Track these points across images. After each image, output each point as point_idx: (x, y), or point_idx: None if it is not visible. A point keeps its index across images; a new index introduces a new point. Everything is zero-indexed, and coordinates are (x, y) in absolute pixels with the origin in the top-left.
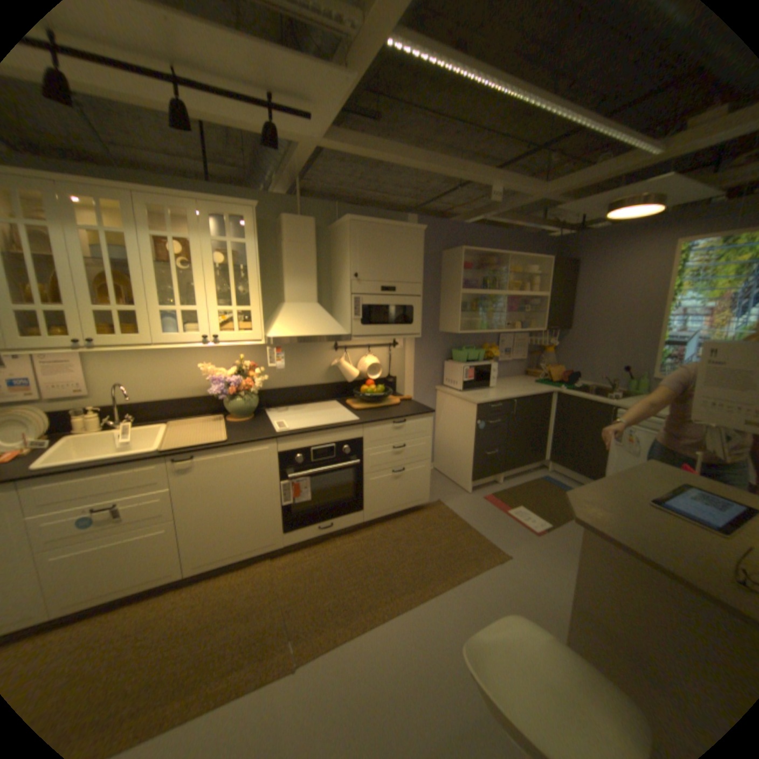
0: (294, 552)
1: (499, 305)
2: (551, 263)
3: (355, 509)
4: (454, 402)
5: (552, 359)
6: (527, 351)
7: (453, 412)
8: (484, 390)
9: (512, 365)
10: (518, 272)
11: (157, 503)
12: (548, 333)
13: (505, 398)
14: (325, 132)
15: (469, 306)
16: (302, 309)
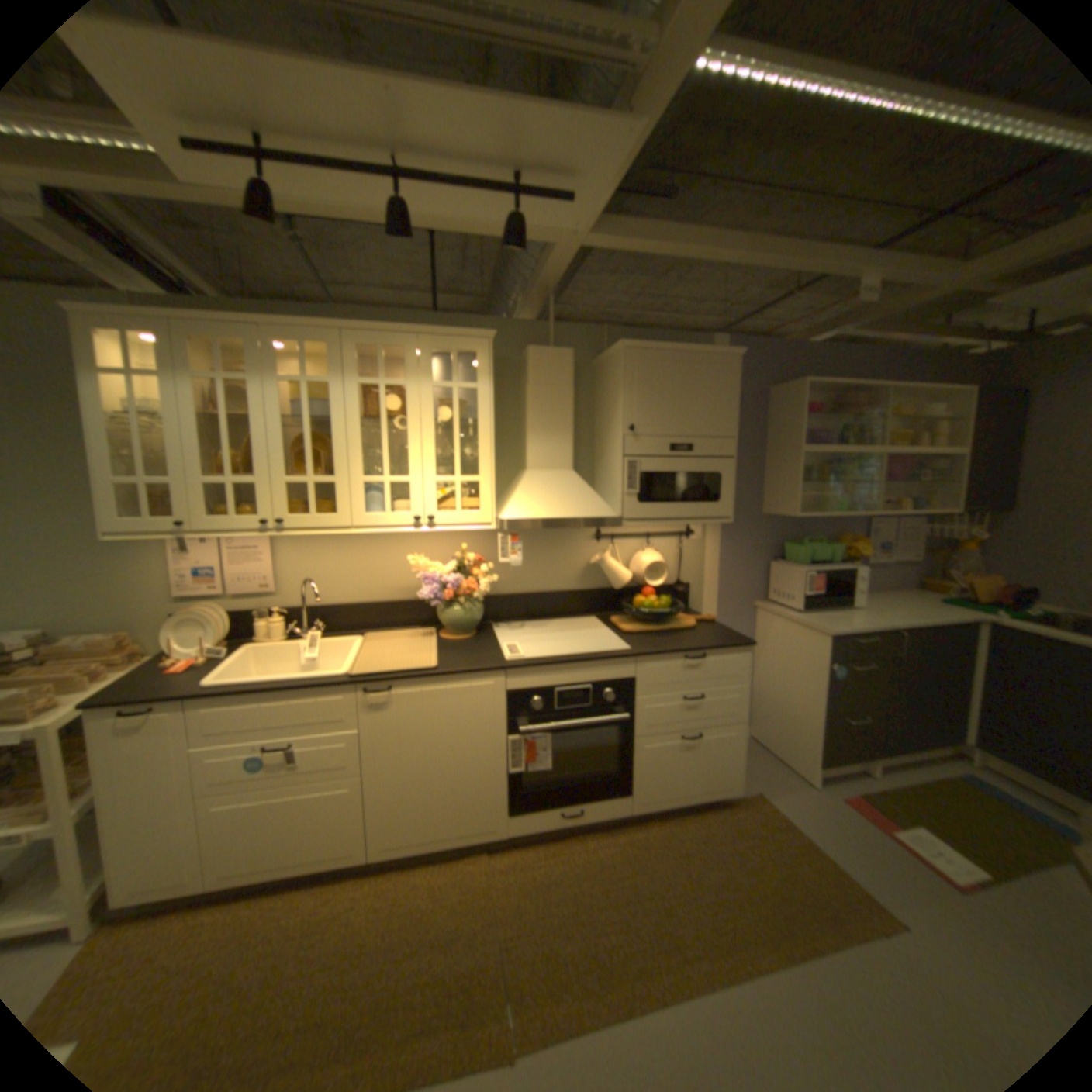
0: (523, 848)
1: (870, 471)
2: (970, 398)
3: (619, 793)
4: (788, 630)
5: (974, 563)
6: (924, 549)
7: (787, 646)
8: (843, 613)
9: (893, 570)
10: (906, 416)
11: (340, 749)
12: (965, 517)
13: (885, 628)
14: (593, 223)
15: (814, 473)
16: (549, 480)
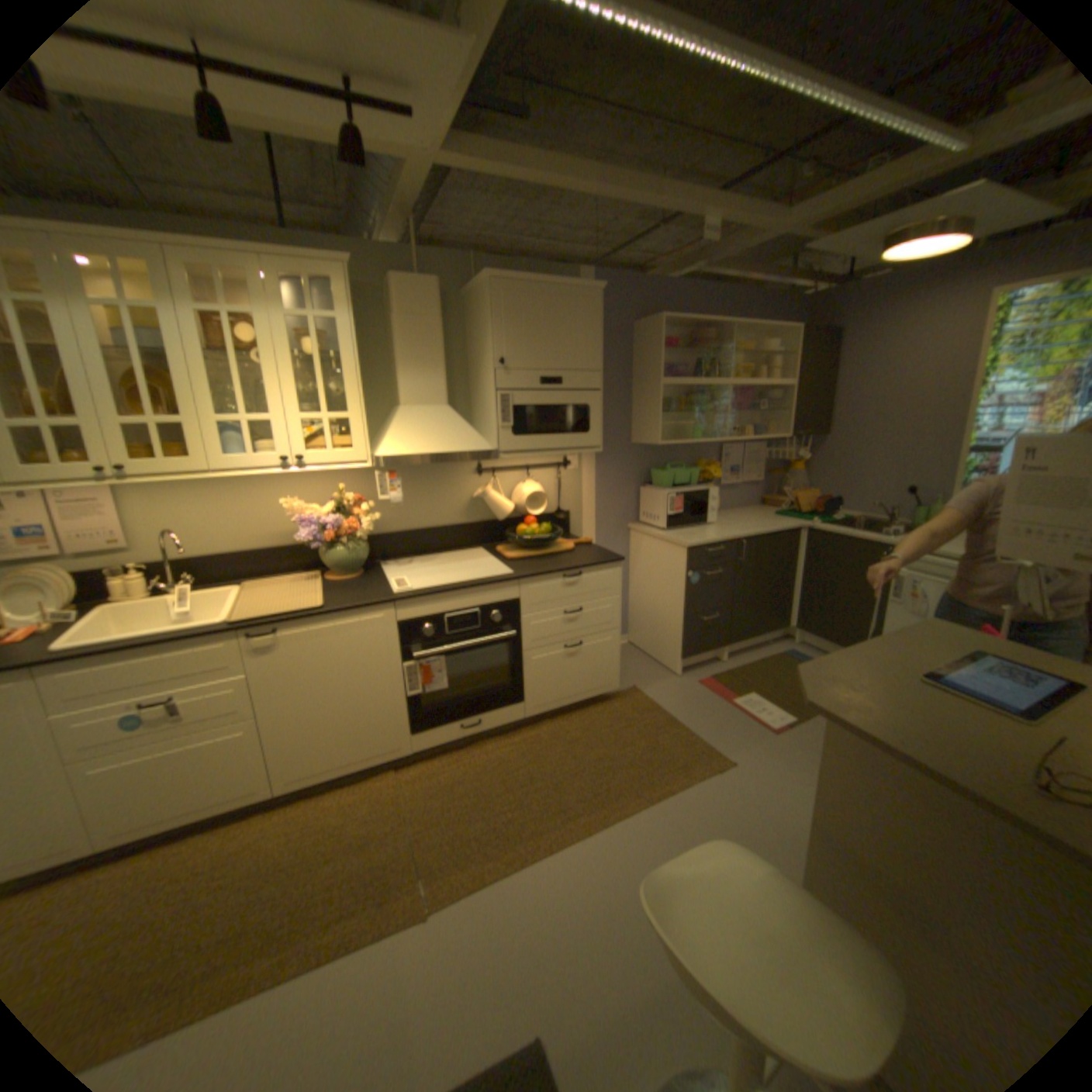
0: (428, 761)
1: (720, 401)
2: (798, 334)
3: (512, 701)
4: (655, 547)
5: (802, 480)
6: (764, 470)
7: (654, 561)
8: (699, 528)
9: (741, 490)
10: (749, 351)
11: (229, 696)
12: (796, 441)
13: (729, 538)
14: (443, 140)
15: (675, 404)
16: (425, 415)
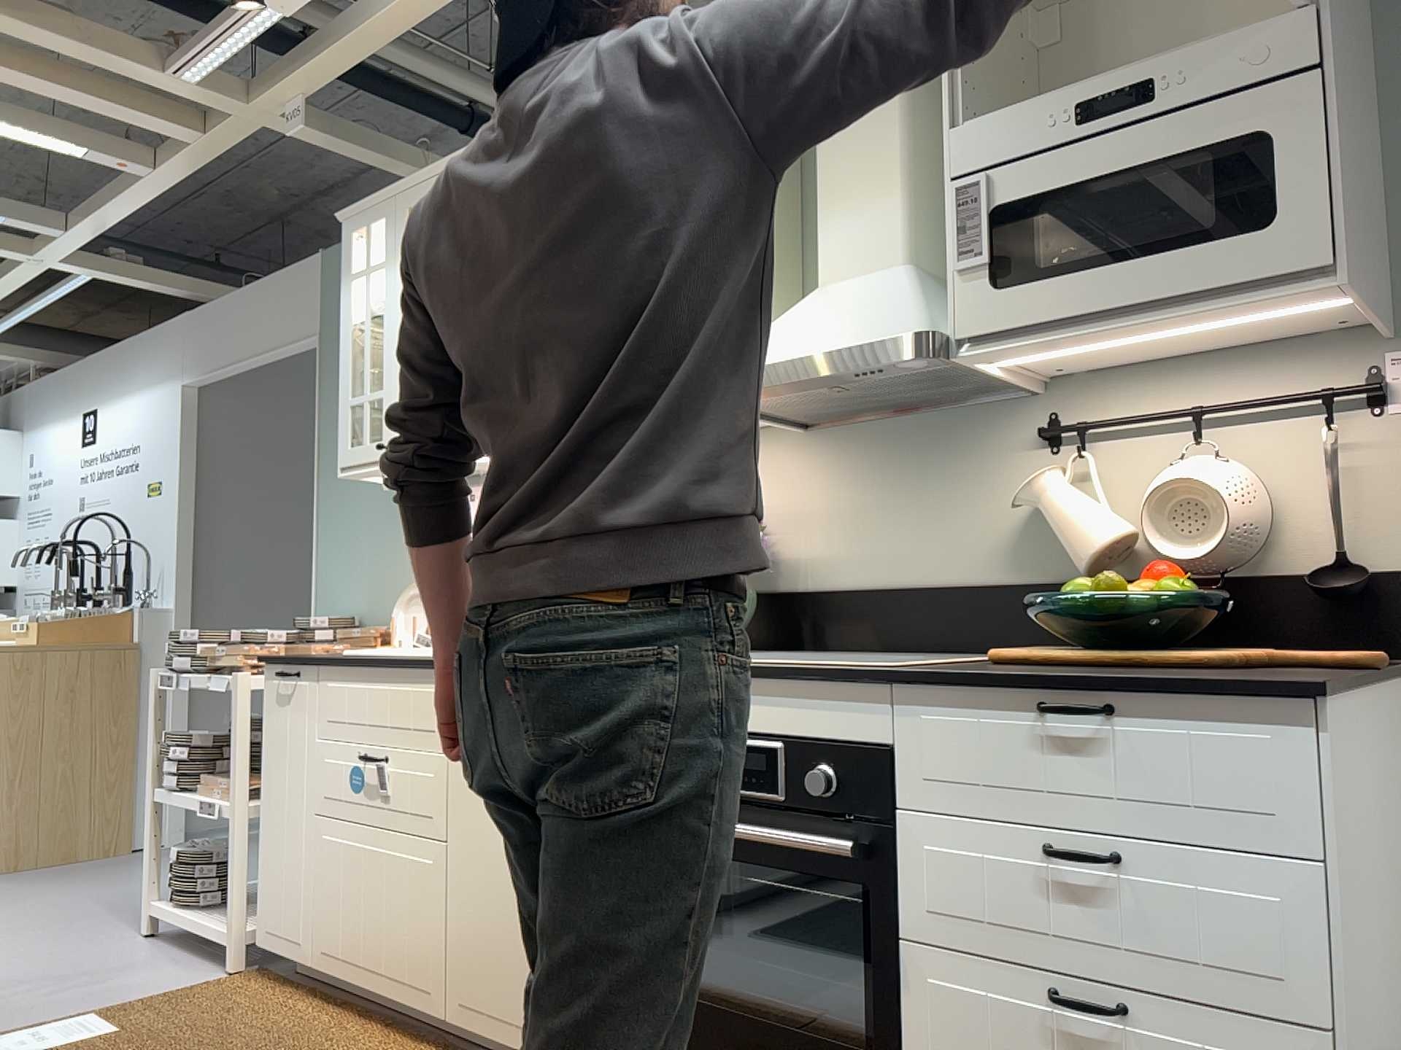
0: None
1: None
2: None
3: None
4: None
5: None
6: None
7: None
8: None
9: None
10: None
11: (427, 783)
12: None
13: None
14: None
15: None
16: (839, 293)
